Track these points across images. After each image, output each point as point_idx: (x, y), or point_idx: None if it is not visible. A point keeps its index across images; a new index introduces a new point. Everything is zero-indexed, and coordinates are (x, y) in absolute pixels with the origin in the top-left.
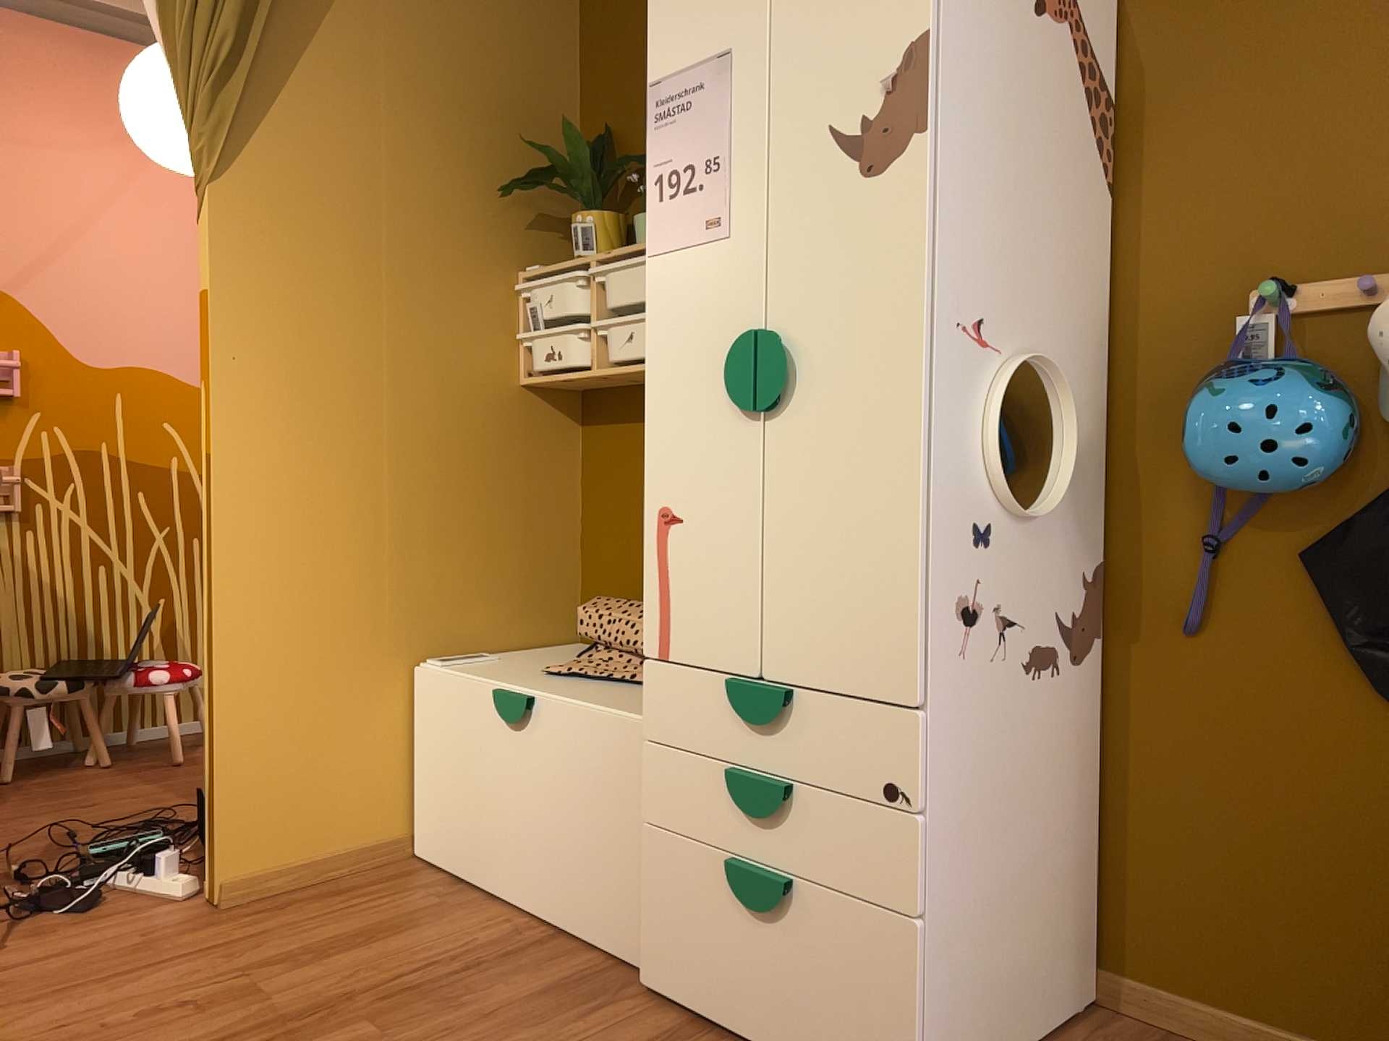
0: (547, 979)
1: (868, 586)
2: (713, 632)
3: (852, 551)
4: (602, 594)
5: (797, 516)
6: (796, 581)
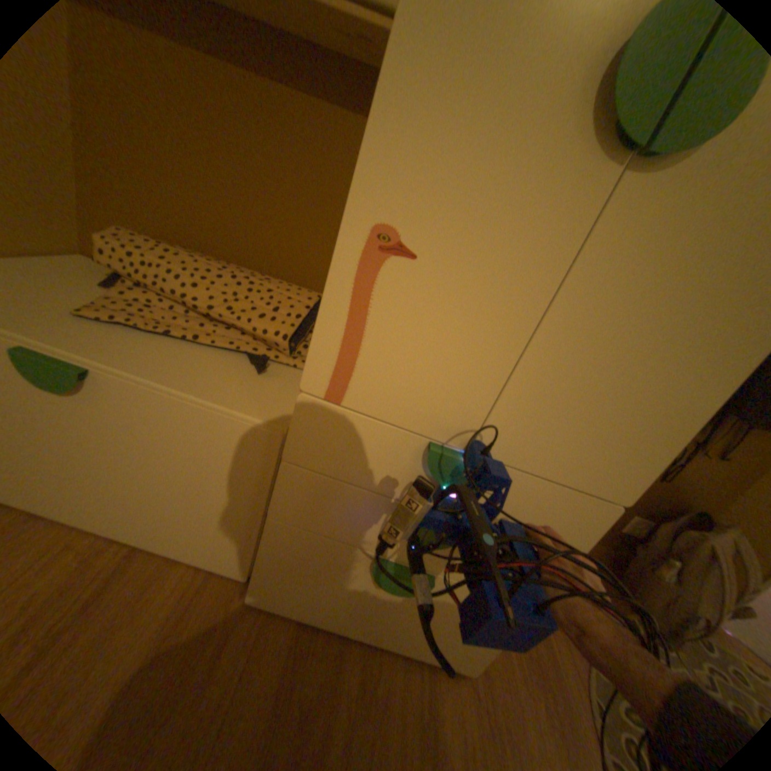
0: (154, 625)
1: (645, 409)
2: (421, 394)
3: (646, 373)
4: (113, 219)
5: (600, 315)
6: (561, 378)
